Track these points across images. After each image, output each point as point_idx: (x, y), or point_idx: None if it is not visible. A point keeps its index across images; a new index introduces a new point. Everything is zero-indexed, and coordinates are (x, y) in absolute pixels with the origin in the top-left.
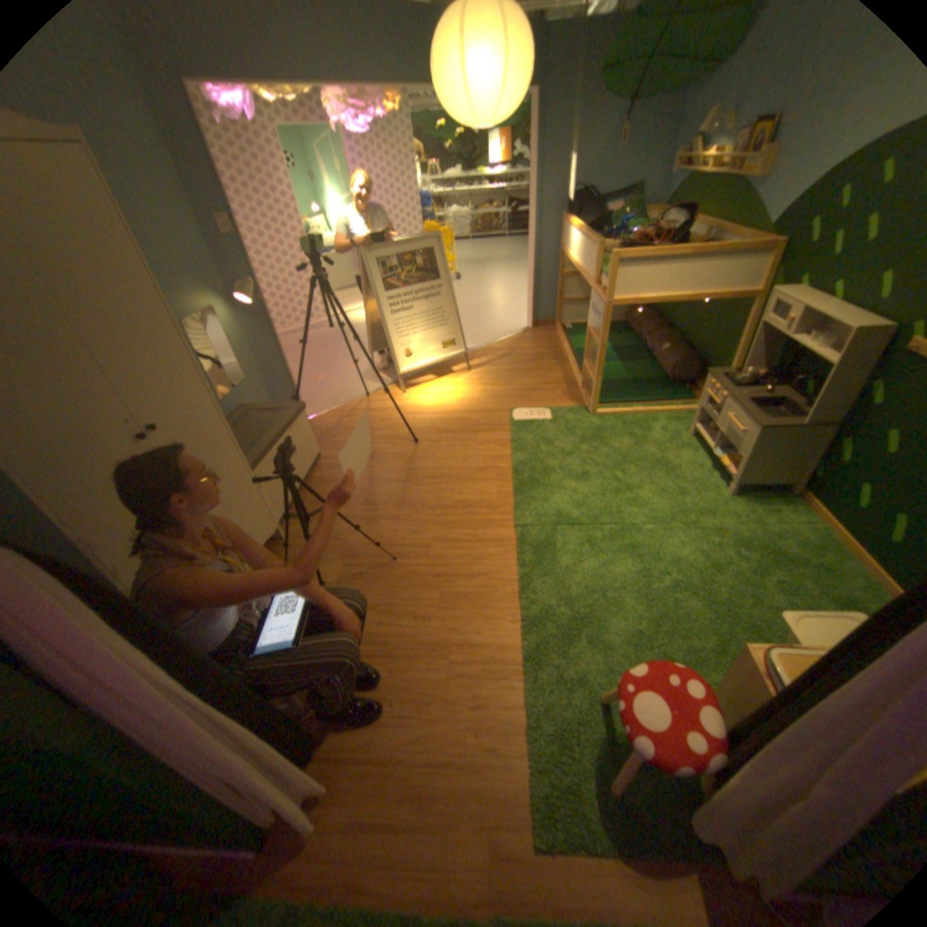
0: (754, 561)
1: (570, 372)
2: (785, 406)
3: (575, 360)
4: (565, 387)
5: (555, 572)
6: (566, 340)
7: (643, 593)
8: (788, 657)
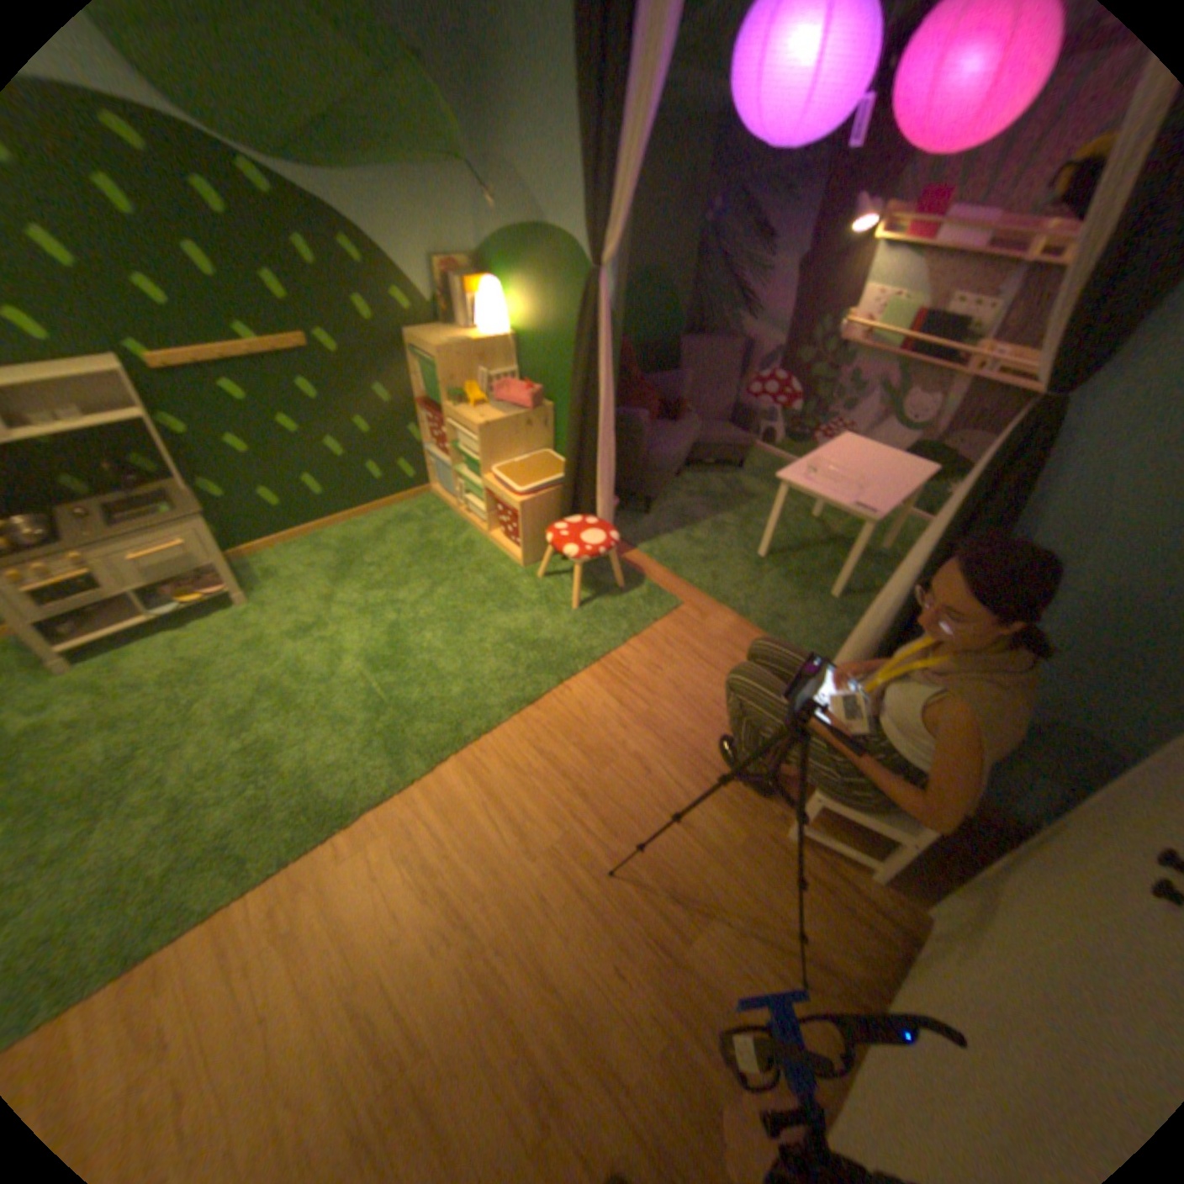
0: (357, 574)
1: None
2: (117, 511)
3: None
4: None
5: (478, 688)
6: None
7: (453, 621)
8: (516, 488)
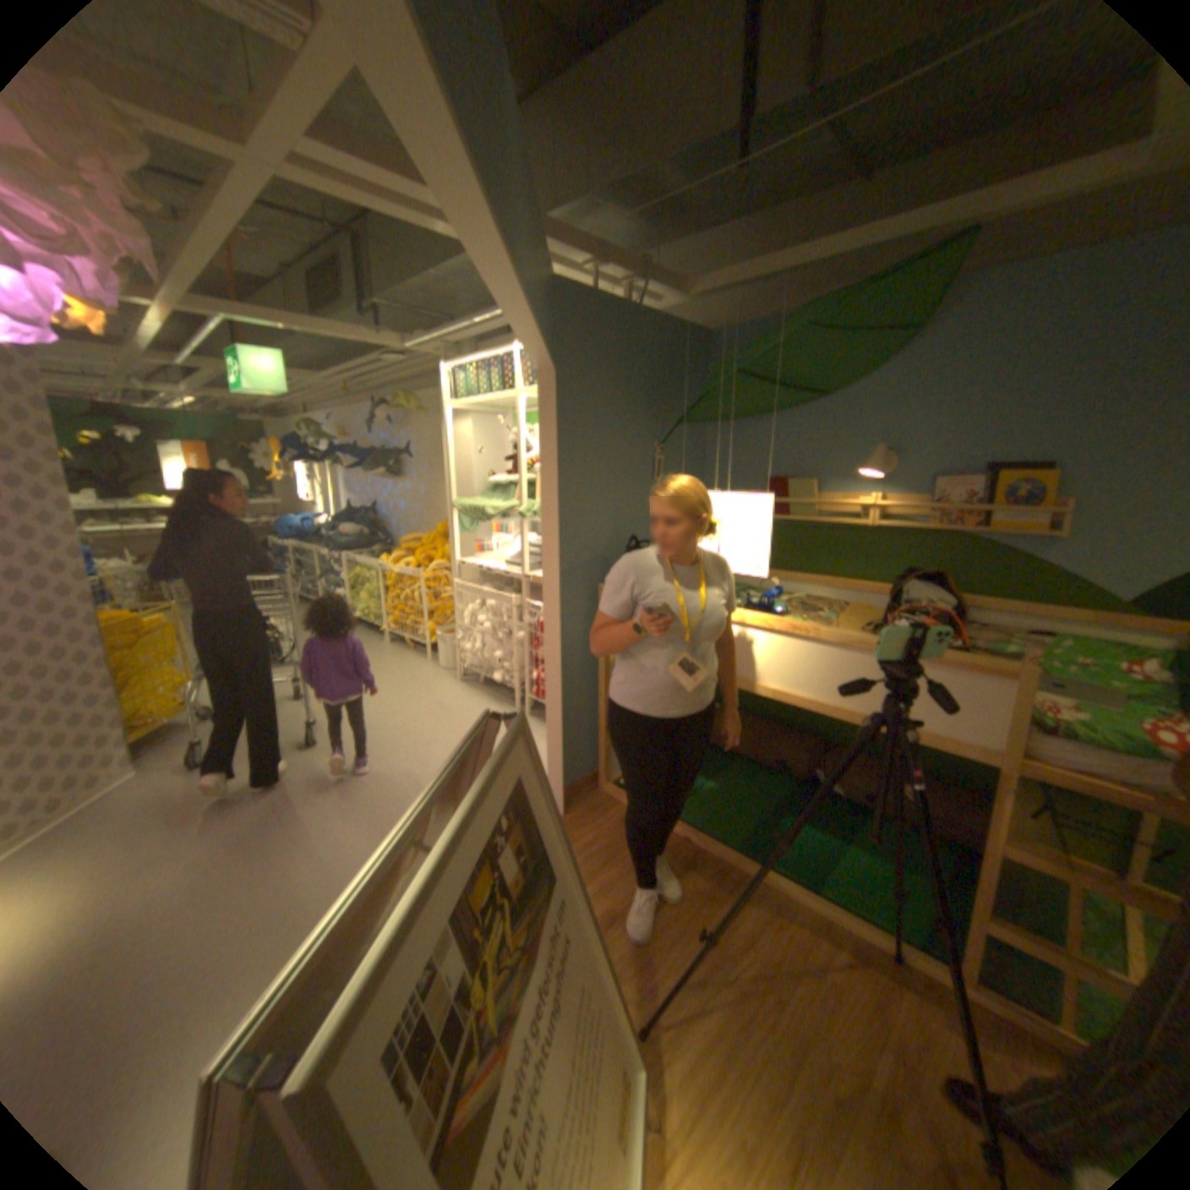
0: None
1: (837, 926)
2: None
3: (793, 880)
4: (914, 995)
5: None
6: (685, 823)
7: None
8: None
